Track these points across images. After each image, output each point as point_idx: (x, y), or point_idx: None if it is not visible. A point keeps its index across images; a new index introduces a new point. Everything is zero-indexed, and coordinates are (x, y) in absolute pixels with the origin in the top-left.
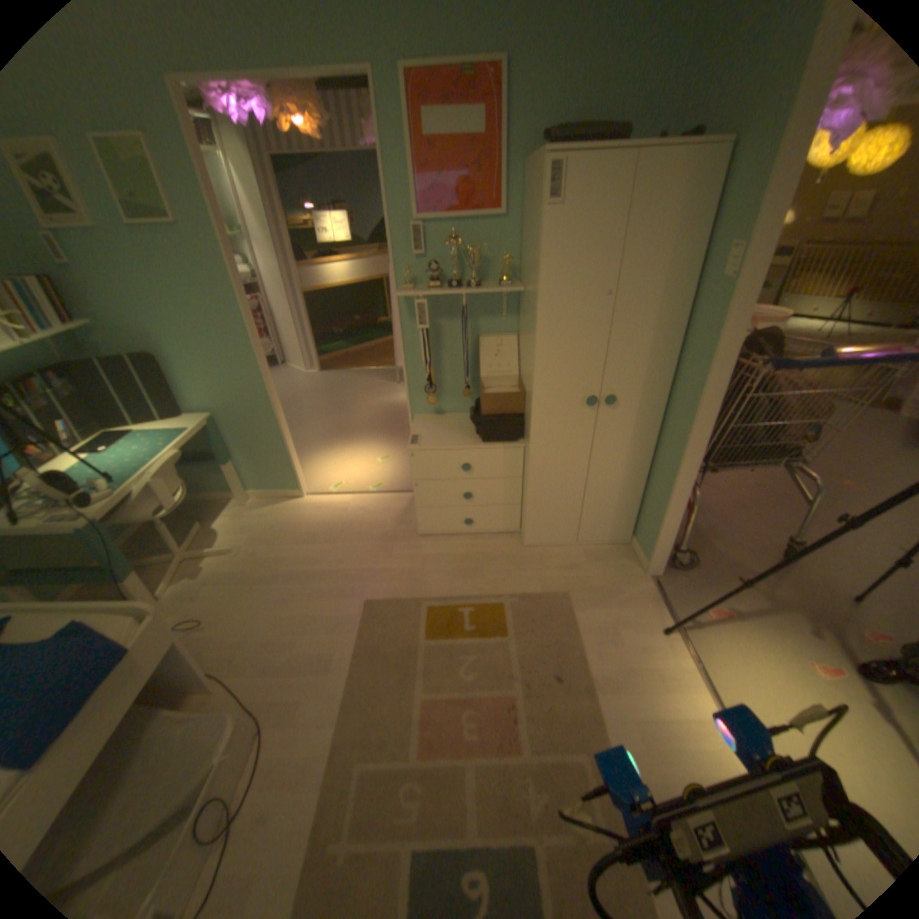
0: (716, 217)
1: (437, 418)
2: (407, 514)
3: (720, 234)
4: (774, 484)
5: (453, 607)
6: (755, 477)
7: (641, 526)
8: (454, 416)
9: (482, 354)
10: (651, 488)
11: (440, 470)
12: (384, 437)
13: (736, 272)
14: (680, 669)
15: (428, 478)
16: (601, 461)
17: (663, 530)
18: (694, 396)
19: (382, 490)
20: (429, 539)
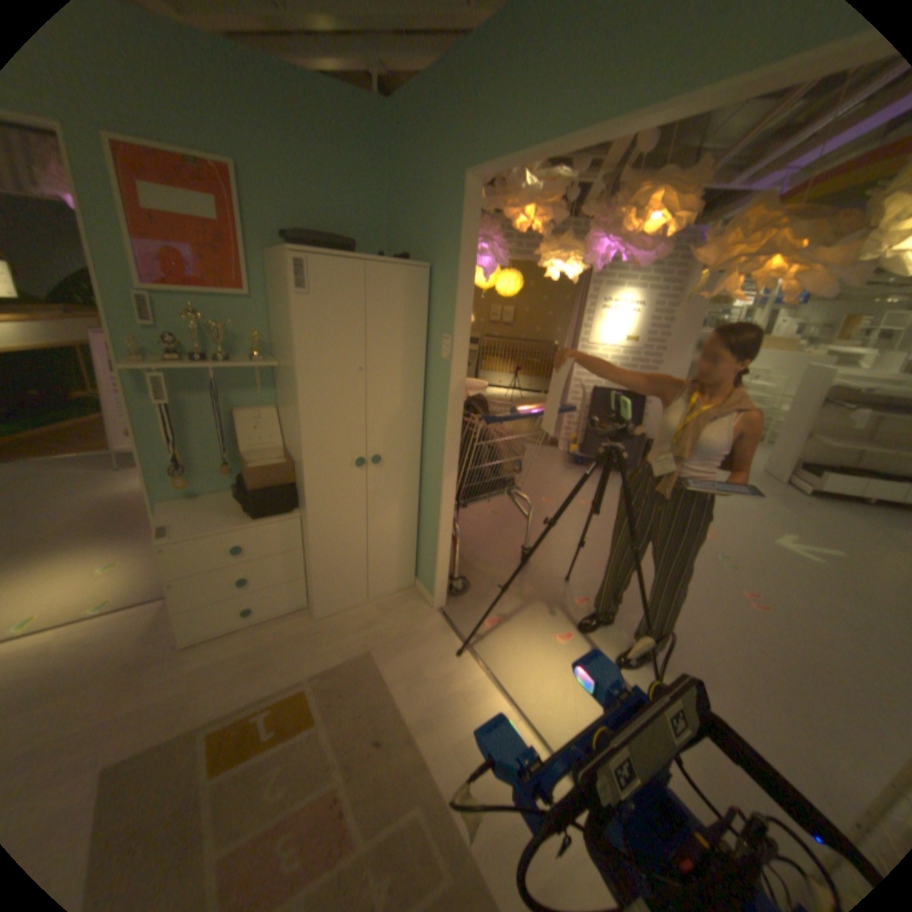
0: (428, 317)
1: (188, 502)
2: (156, 629)
3: (433, 329)
4: (503, 510)
5: (241, 721)
6: (490, 507)
7: (420, 567)
8: (211, 497)
9: (238, 428)
10: (422, 531)
11: (201, 561)
12: (101, 541)
13: (449, 357)
14: (474, 682)
15: (185, 575)
16: (376, 516)
17: (438, 565)
18: (439, 448)
19: (108, 610)
20: (193, 650)
